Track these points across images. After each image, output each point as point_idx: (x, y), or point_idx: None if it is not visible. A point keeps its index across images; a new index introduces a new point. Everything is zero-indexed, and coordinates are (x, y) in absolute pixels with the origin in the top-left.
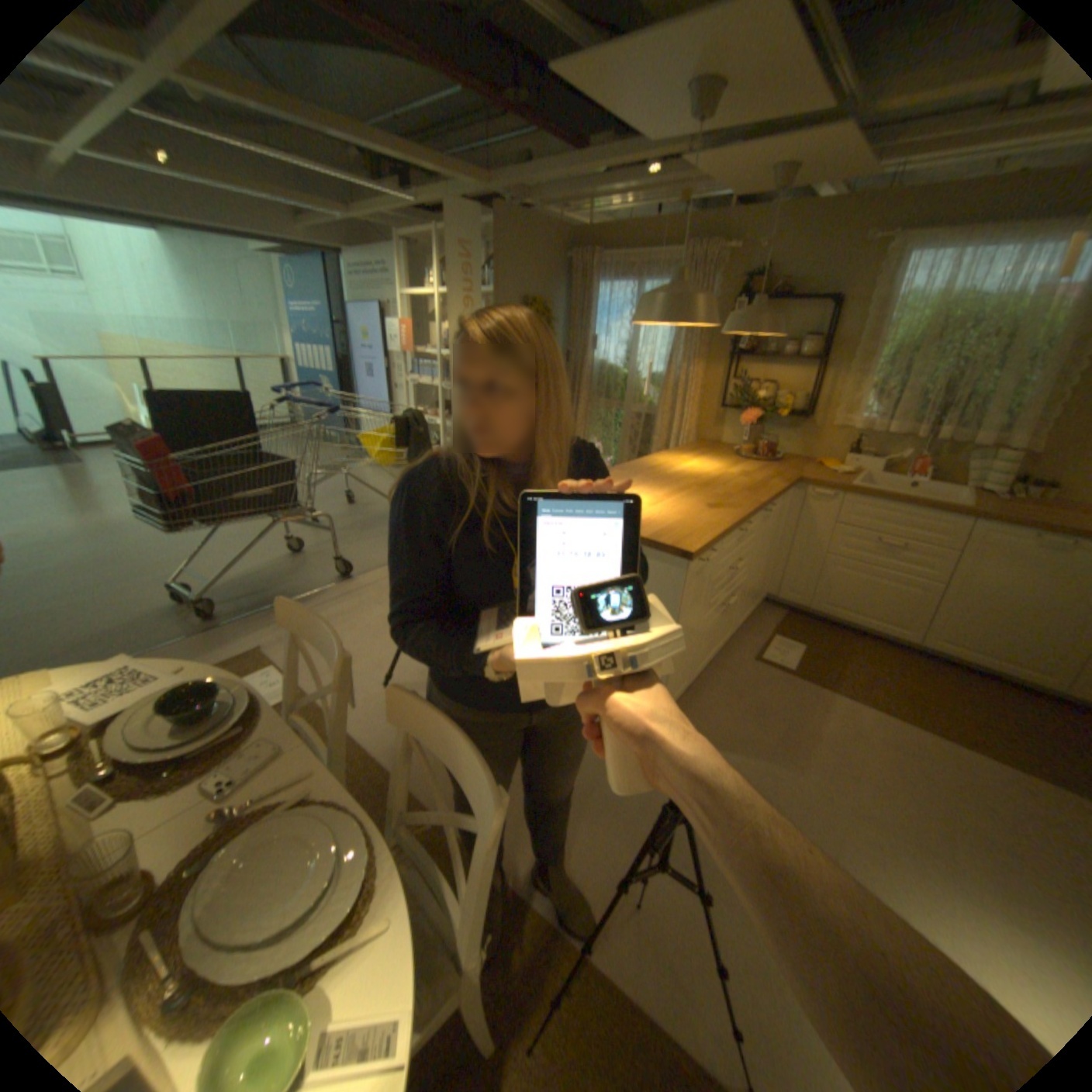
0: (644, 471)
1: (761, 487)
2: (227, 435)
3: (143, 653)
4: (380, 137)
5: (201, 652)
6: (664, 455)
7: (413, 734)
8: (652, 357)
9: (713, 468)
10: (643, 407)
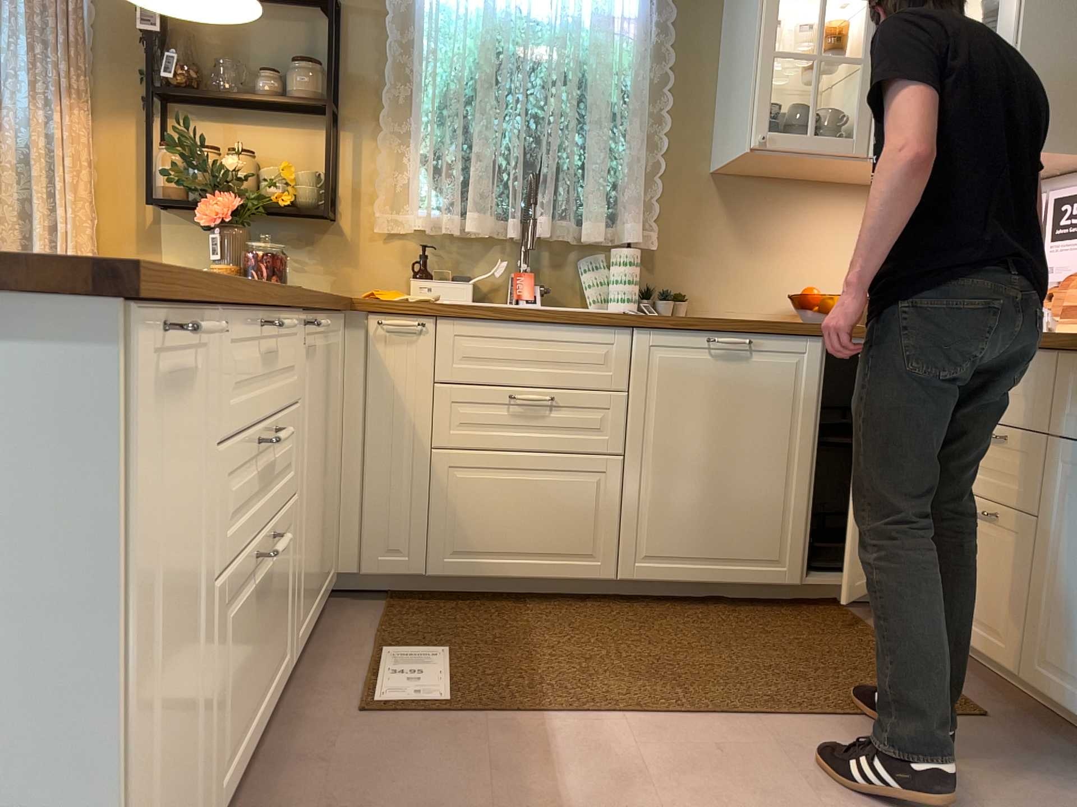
0: None
1: None
2: None
3: None
4: None
5: None
6: None
7: None
8: None
9: None
10: None
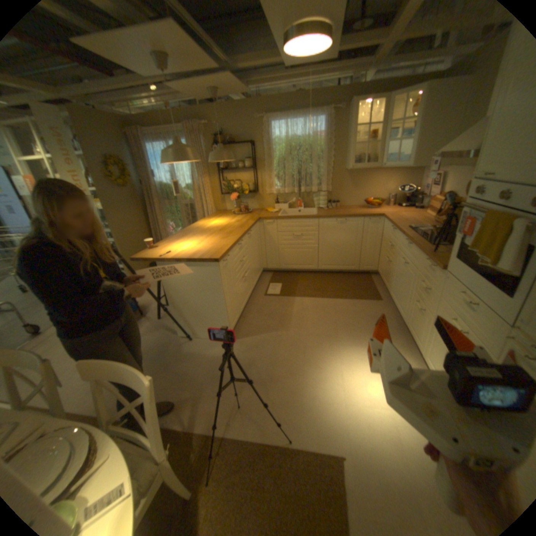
0: (193, 230)
1: (244, 225)
2: None
3: None
4: None
5: None
6: (202, 221)
7: (99, 380)
8: (183, 176)
9: (224, 221)
10: (187, 201)
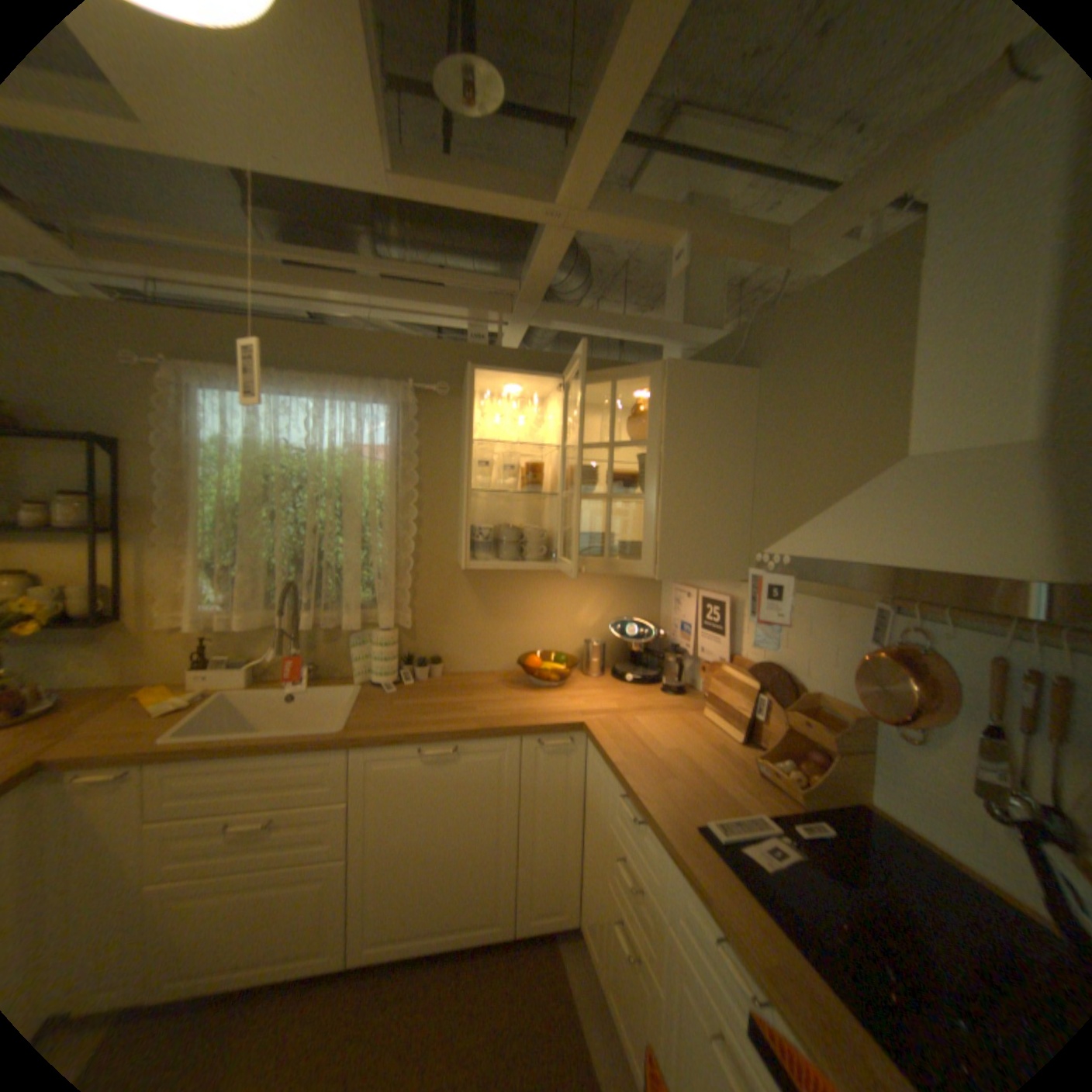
0: None
1: None
2: None
3: None
4: None
5: None
6: None
7: None
8: None
9: None
10: None
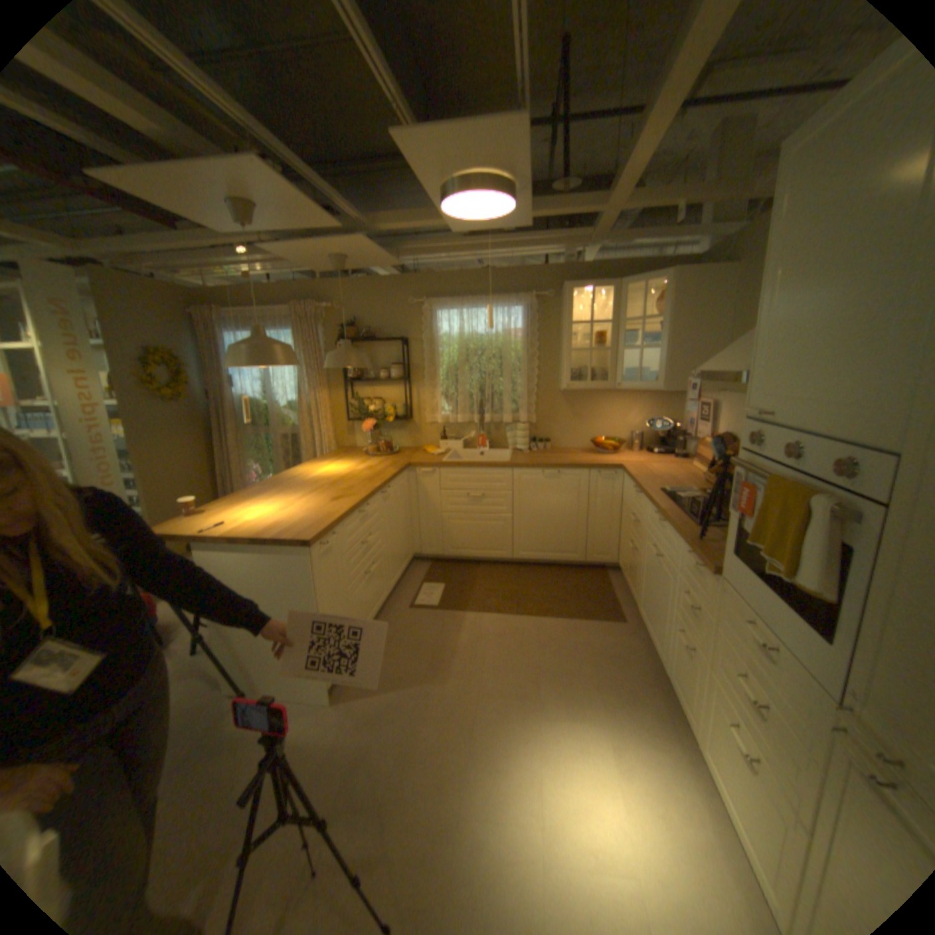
0: (284, 482)
1: (378, 476)
2: None
3: None
4: None
5: None
6: (306, 465)
7: None
8: (286, 389)
9: (345, 468)
10: (288, 429)
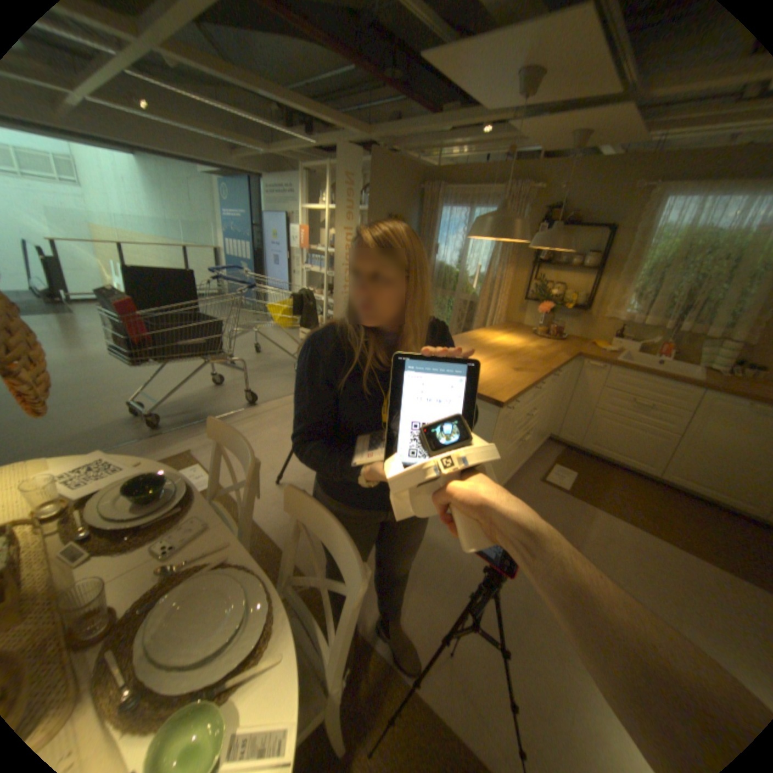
0: (468, 342)
1: (552, 358)
2: (176, 300)
3: (109, 449)
4: (296, 98)
5: (149, 451)
6: (482, 331)
7: (301, 521)
8: (477, 261)
9: (518, 342)
10: (469, 297)
